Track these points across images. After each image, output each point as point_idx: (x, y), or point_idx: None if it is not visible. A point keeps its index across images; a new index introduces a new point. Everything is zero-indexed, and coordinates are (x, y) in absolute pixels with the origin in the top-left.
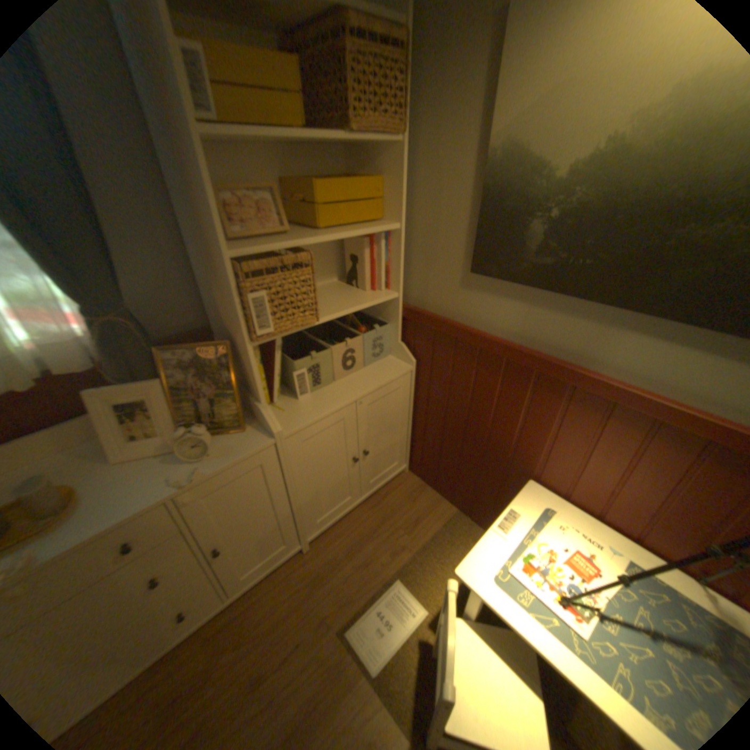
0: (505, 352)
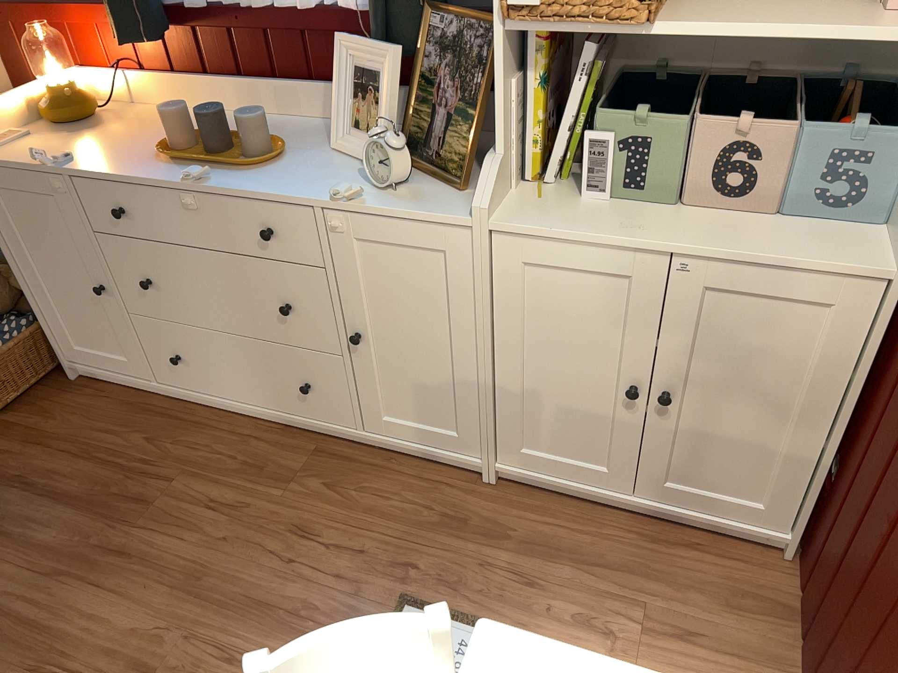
0: None
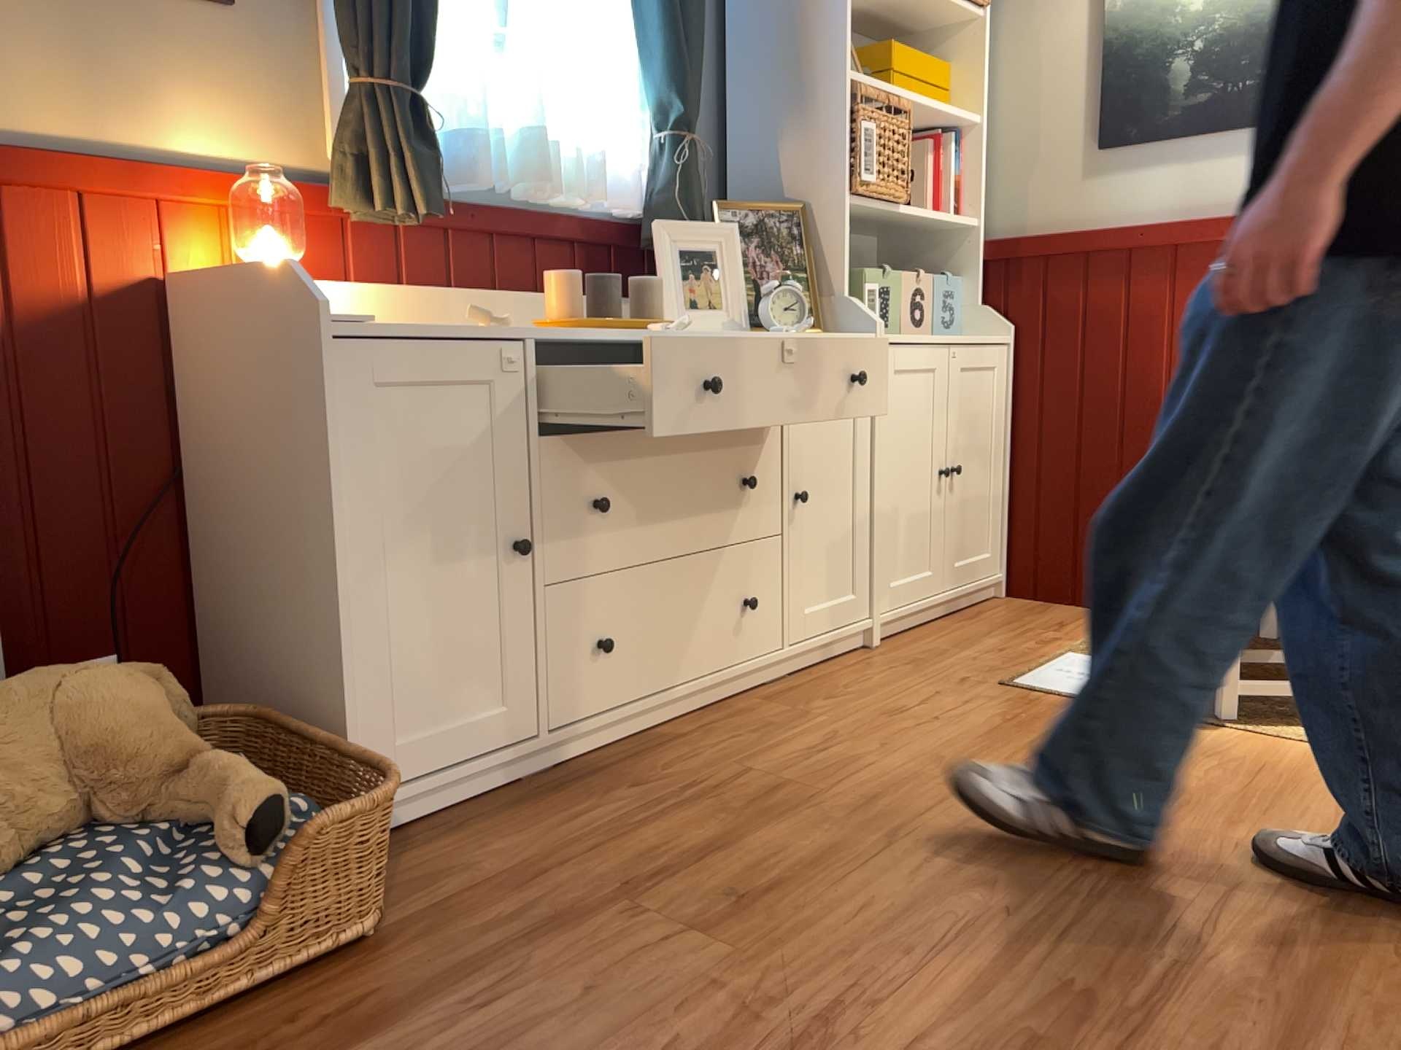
0: (1166, 234)
